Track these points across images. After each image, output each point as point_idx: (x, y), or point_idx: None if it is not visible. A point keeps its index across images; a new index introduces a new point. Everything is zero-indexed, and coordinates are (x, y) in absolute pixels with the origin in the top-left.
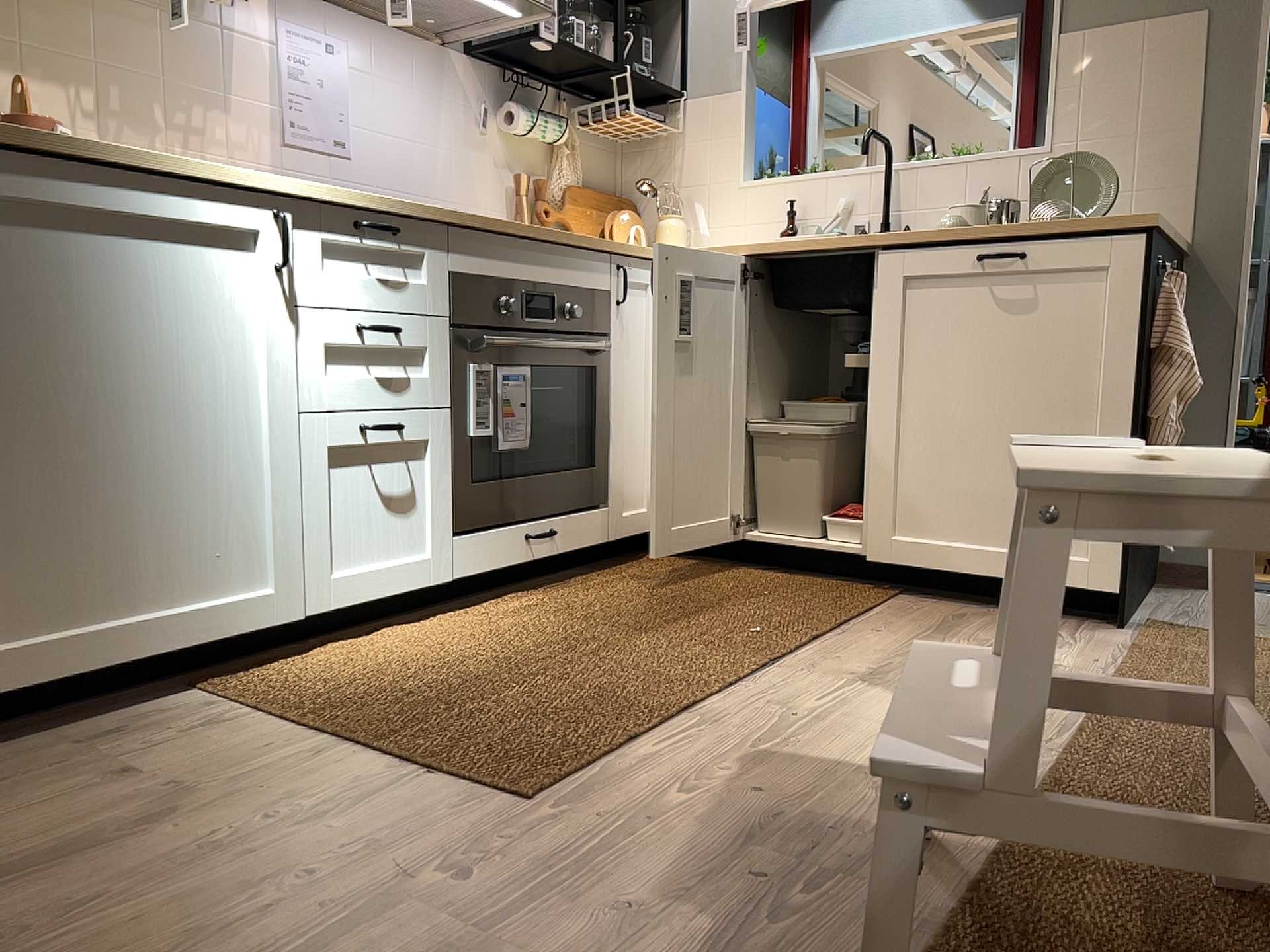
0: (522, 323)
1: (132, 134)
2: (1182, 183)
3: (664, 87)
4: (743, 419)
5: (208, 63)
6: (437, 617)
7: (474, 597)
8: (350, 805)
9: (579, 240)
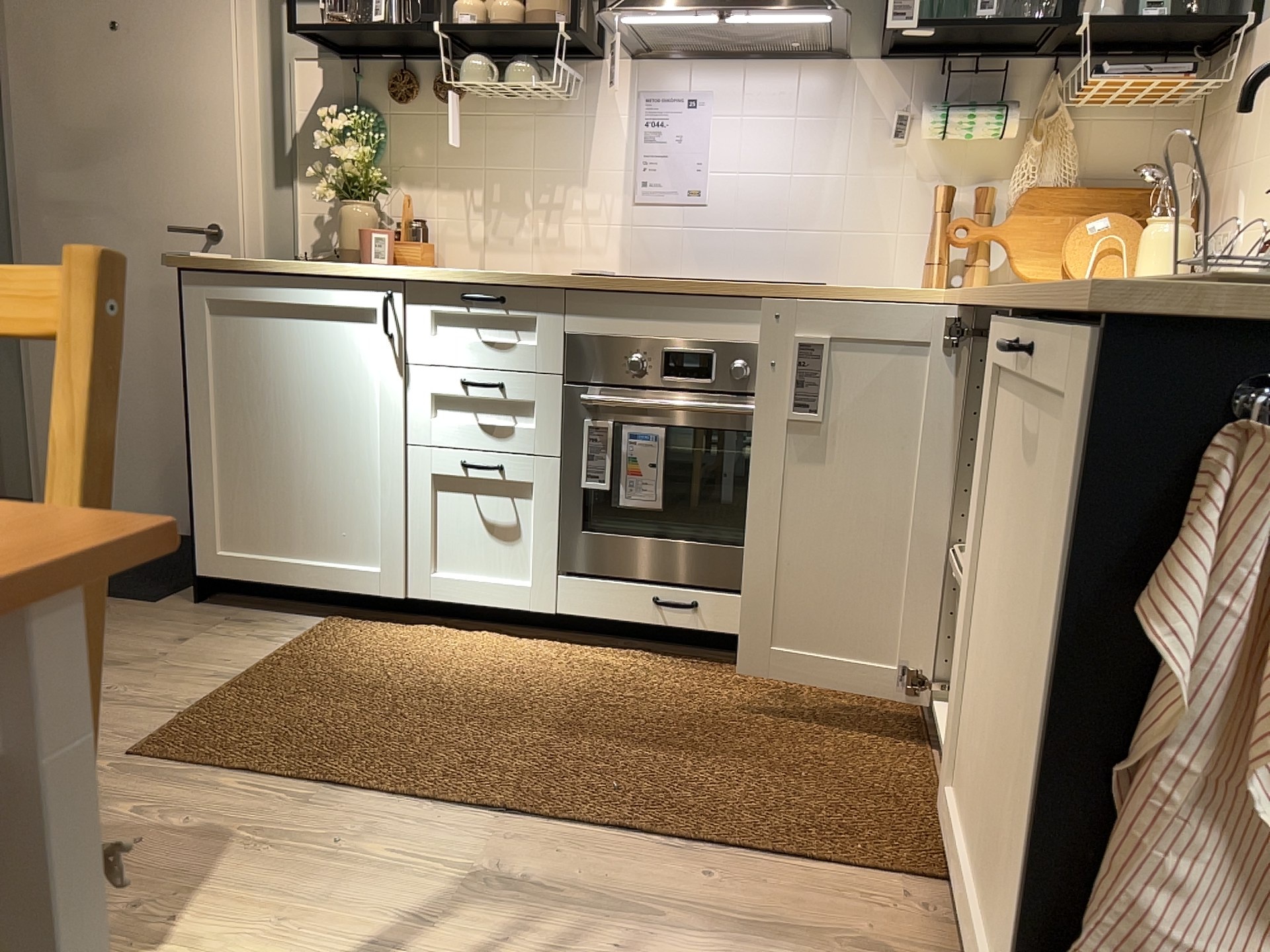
0: (661, 383)
1: (503, 215)
2: None
3: (1188, 22)
4: (944, 545)
5: (566, 146)
6: (553, 644)
7: (633, 643)
8: (122, 704)
9: (755, 292)
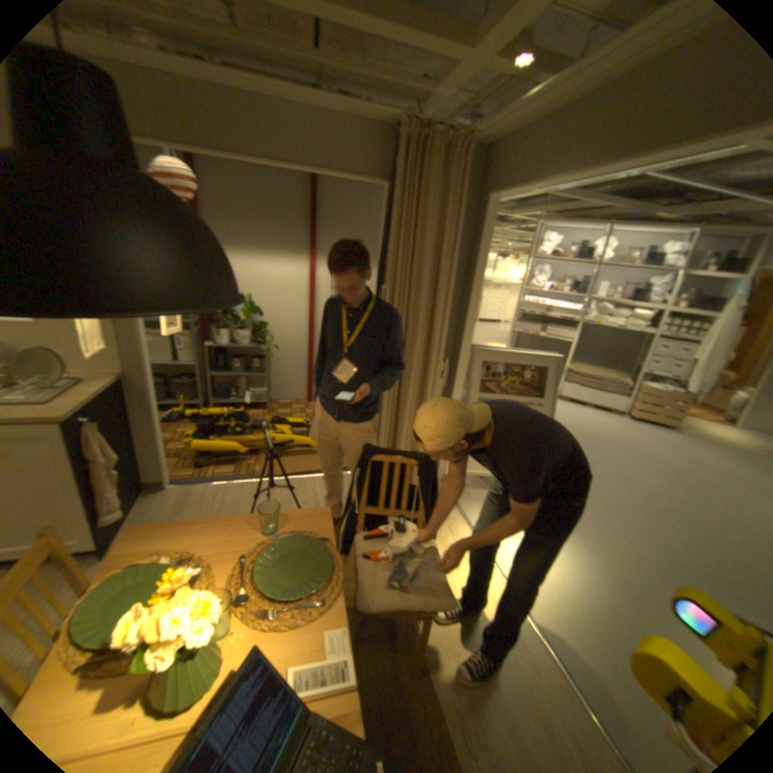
0: None
1: None
2: (111, 345)
3: None
4: None
5: None
6: None
7: None
8: None
9: None
